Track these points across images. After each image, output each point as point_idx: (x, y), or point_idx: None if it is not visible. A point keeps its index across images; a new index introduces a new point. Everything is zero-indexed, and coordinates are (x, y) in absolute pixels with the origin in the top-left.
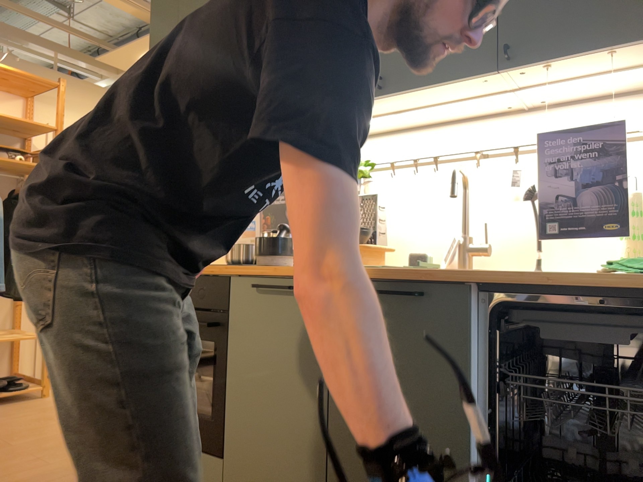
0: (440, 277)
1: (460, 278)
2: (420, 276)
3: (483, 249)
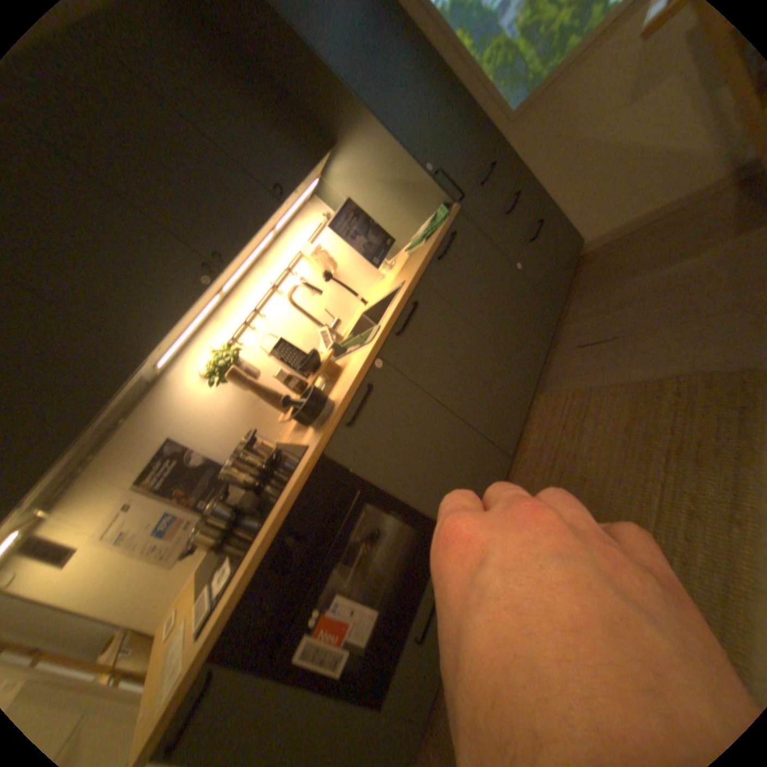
0: (411, 285)
1: (416, 276)
2: (405, 294)
3: (336, 319)
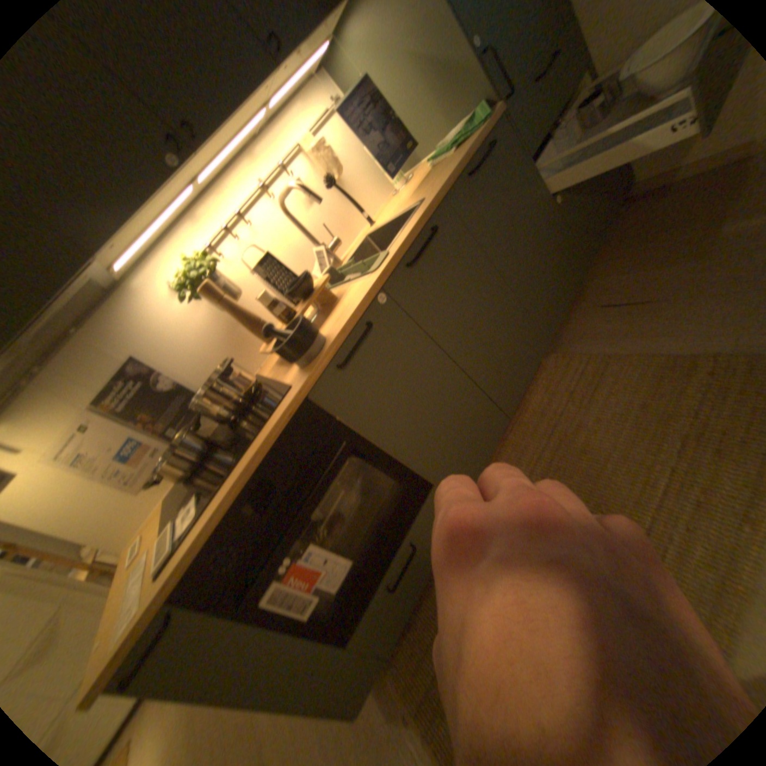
0: (433, 205)
1: (441, 194)
2: (424, 216)
3: (336, 238)
